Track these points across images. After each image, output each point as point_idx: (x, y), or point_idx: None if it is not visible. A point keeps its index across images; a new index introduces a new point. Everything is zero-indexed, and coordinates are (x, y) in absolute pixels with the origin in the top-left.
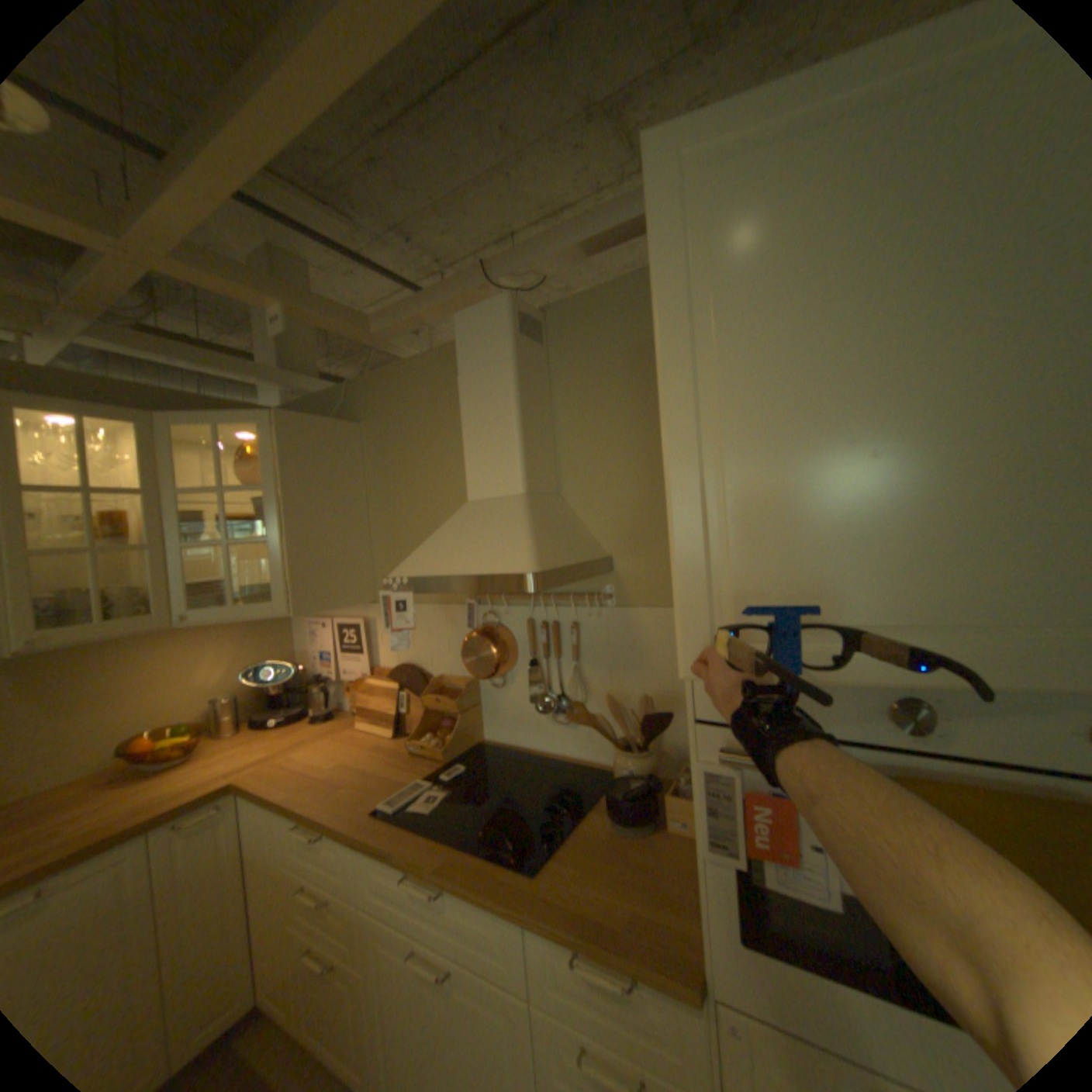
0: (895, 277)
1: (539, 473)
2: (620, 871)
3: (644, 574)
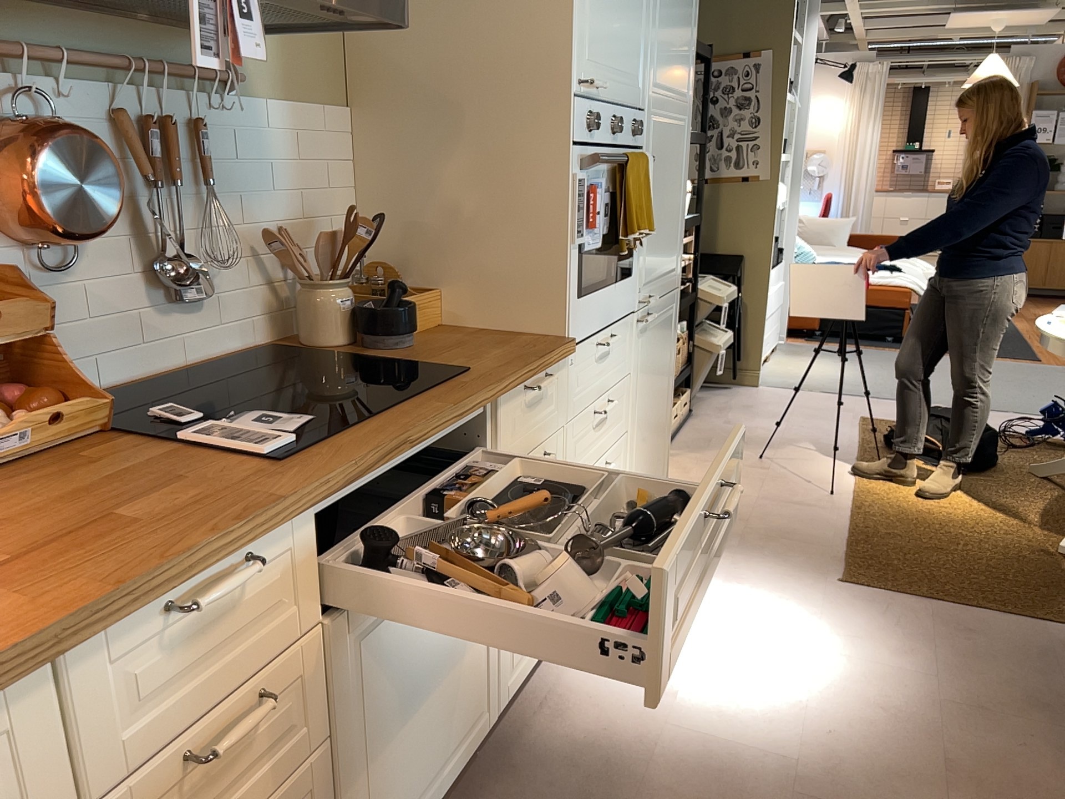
0: None
1: None
2: (459, 348)
3: (270, 54)
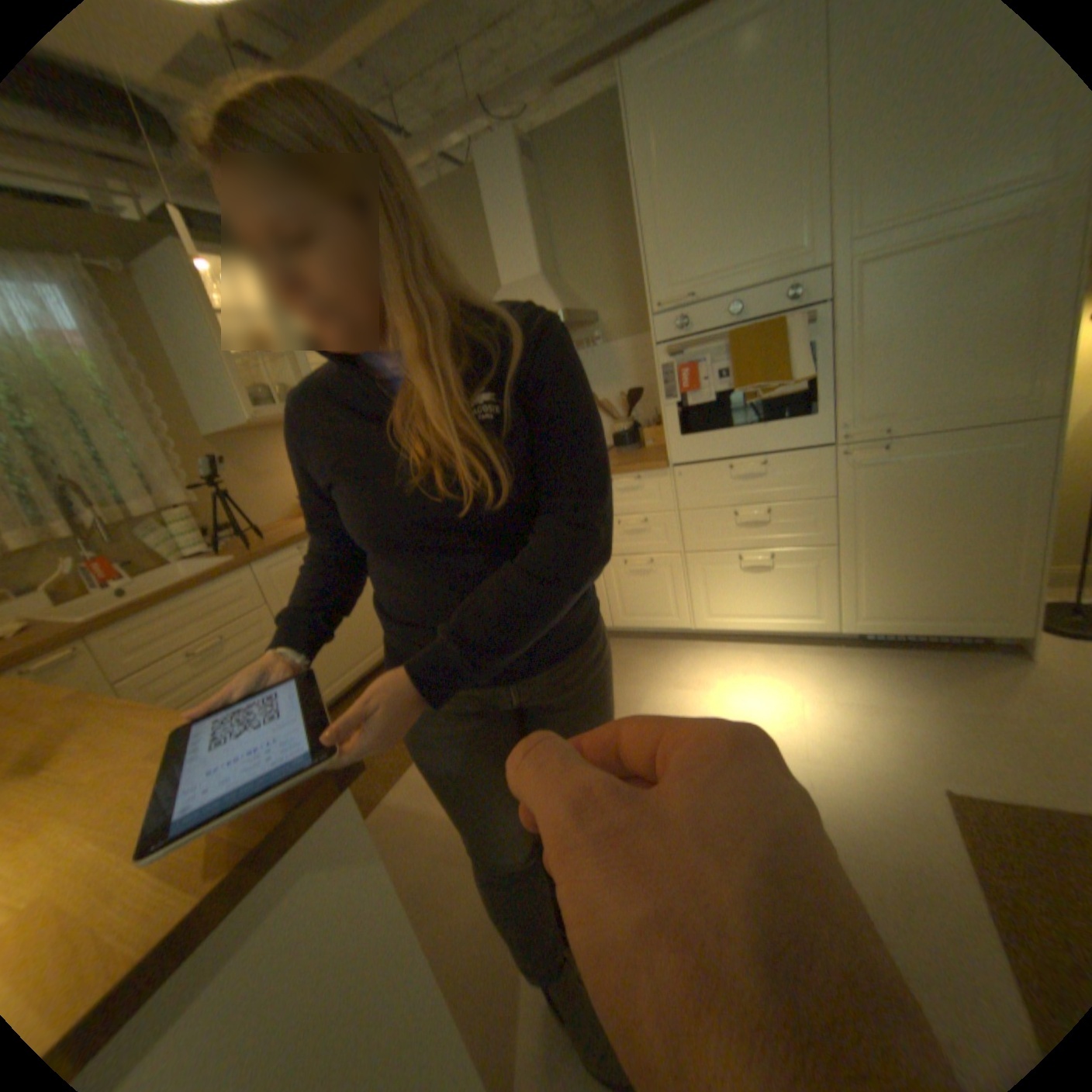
0: (722, 107)
1: (546, 257)
2: (626, 455)
3: (619, 316)
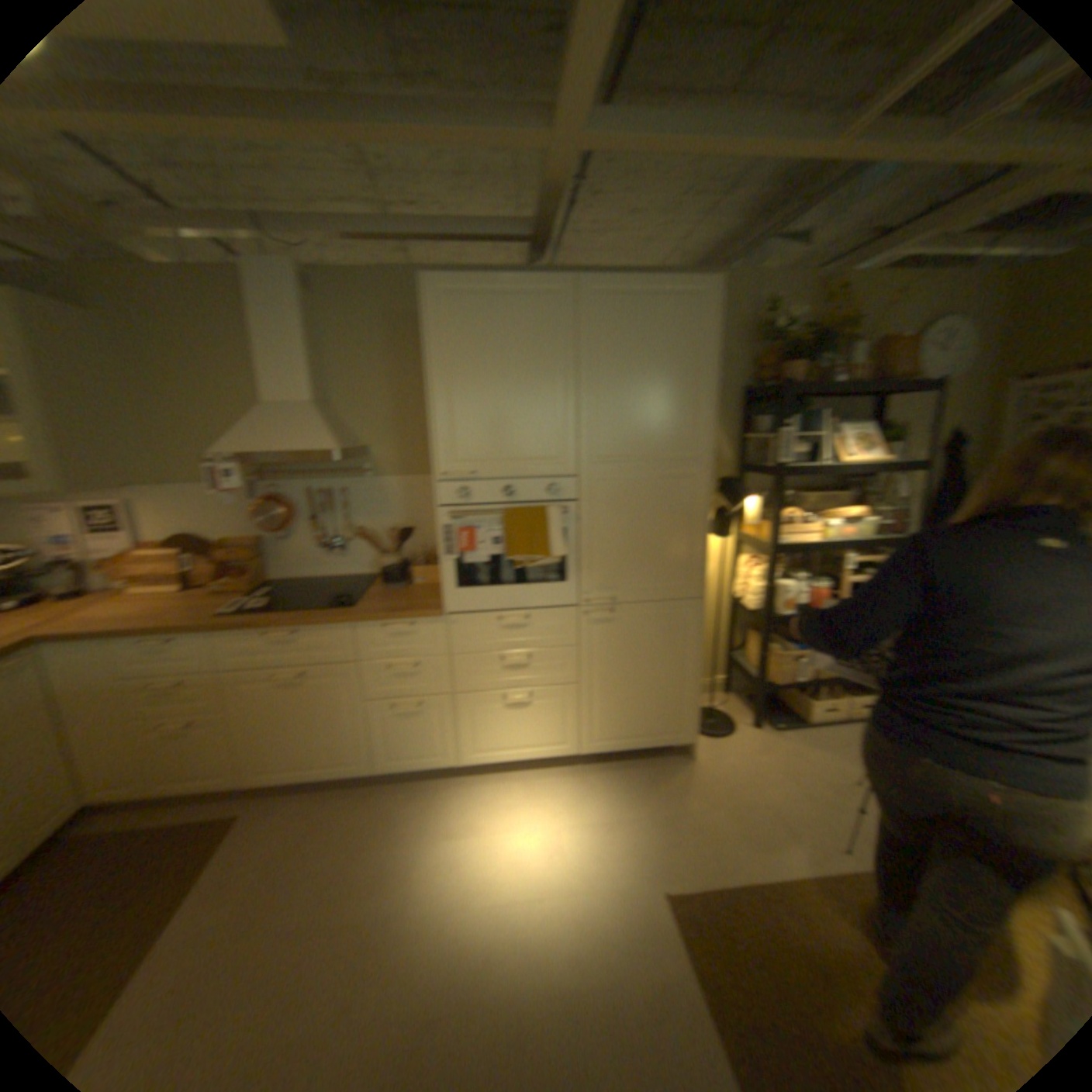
0: (506, 346)
1: (321, 388)
2: (400, 597)
3: (393, 457)
